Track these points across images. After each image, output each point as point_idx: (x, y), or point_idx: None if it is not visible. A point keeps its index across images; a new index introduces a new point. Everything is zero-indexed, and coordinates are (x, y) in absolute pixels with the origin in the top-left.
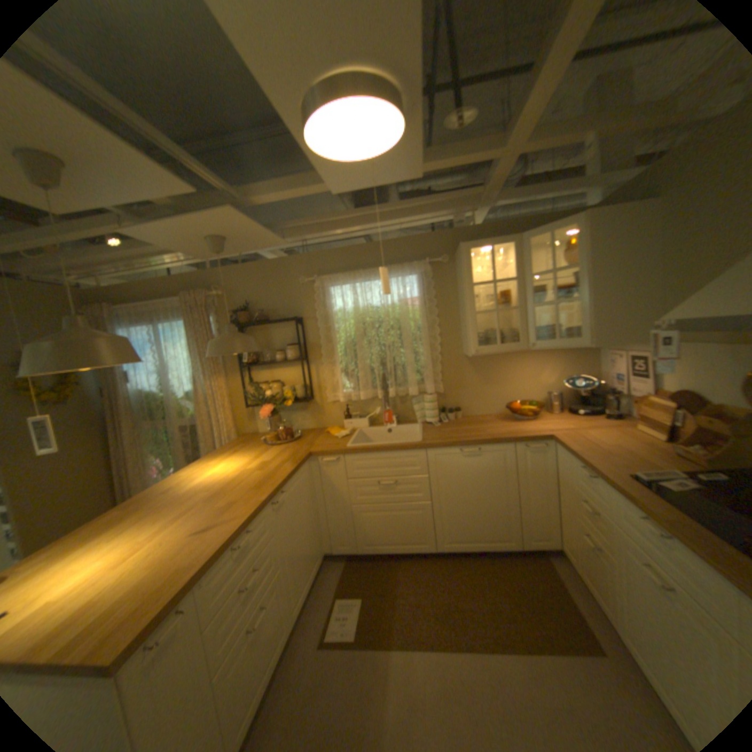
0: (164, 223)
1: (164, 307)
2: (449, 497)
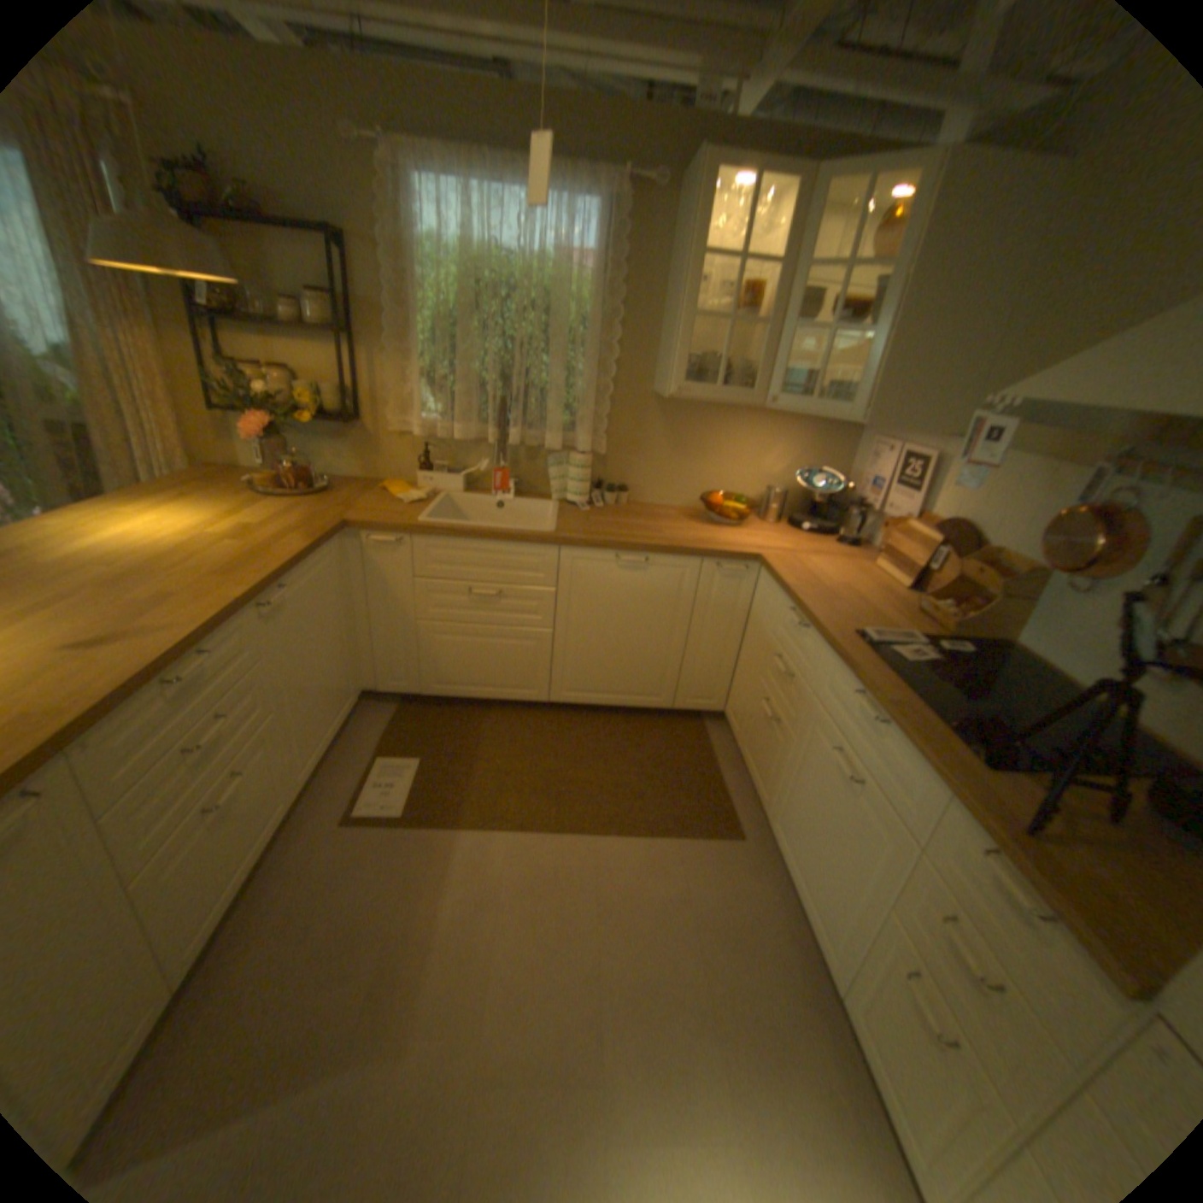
0: None
1: None
2: (584, 626)
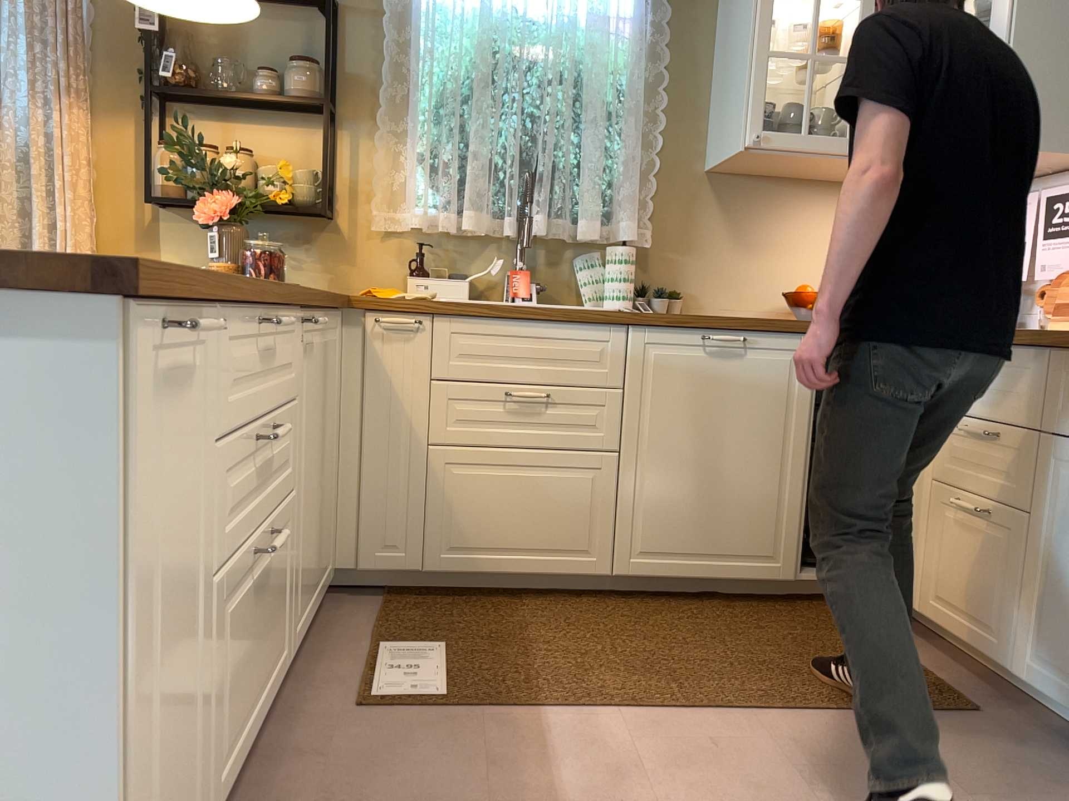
0: None
1: None
2: (663, 445)
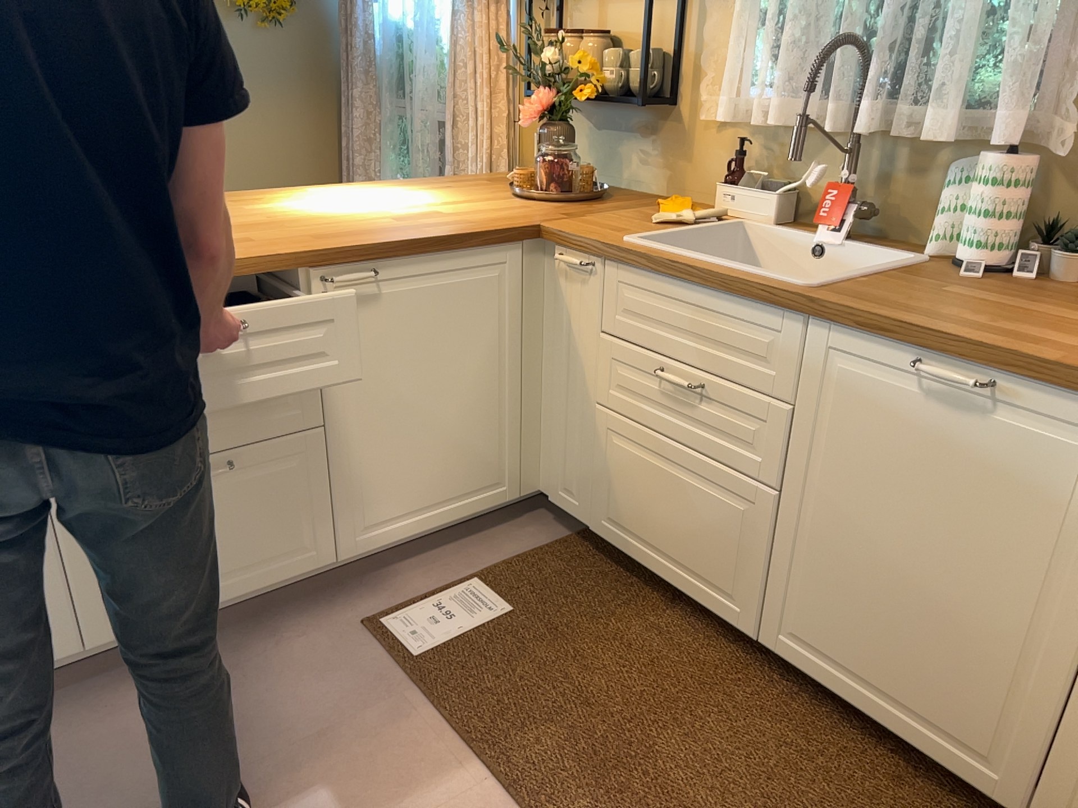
0: None
1: None
2: (835, 506)
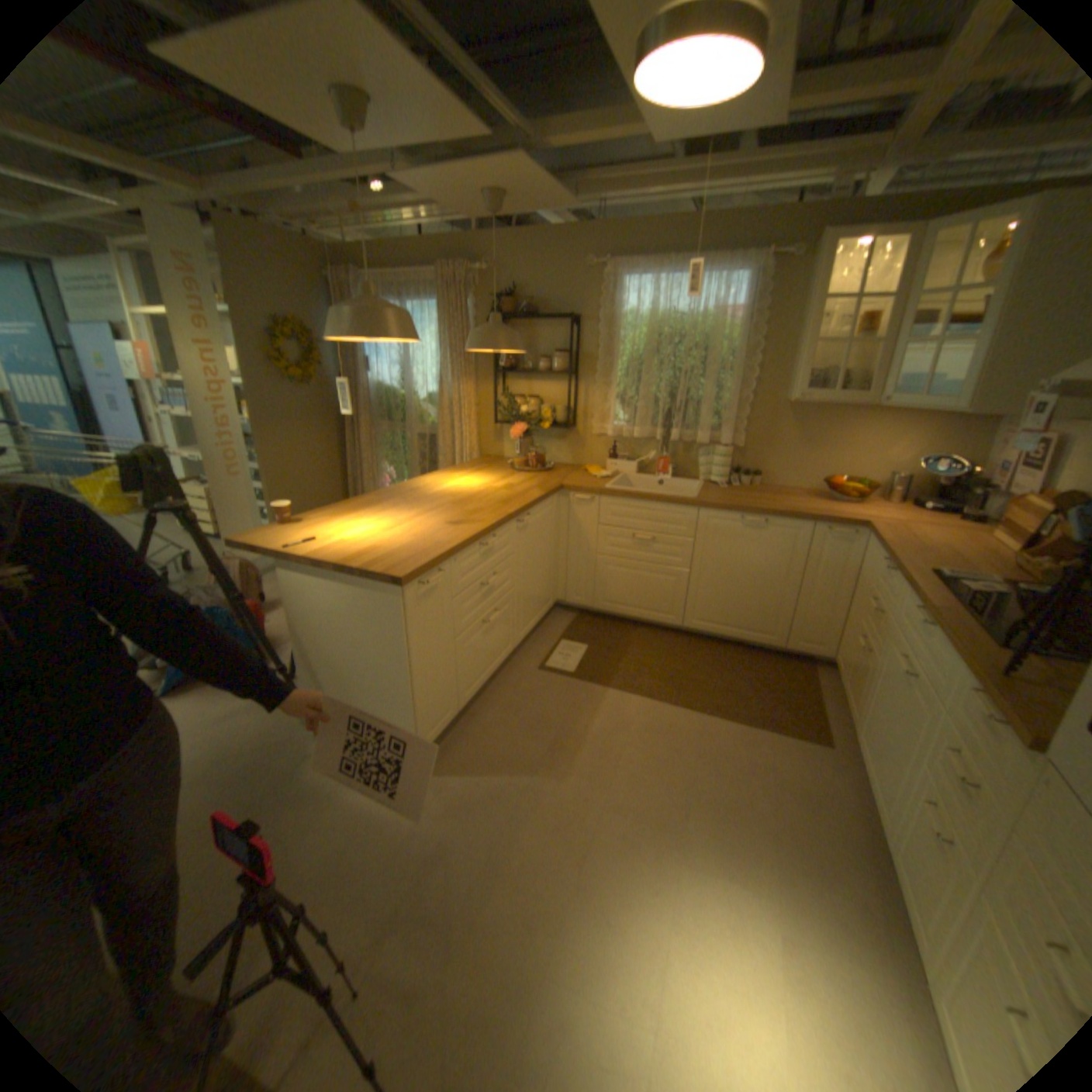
0: (443, 170)
1: (417, 279)
2: (713, 570)
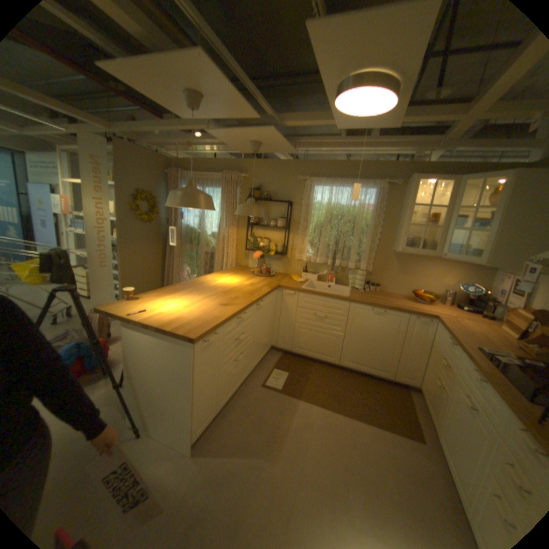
0: (233, 130)
1: (212, 177)
2: (357, 335)
